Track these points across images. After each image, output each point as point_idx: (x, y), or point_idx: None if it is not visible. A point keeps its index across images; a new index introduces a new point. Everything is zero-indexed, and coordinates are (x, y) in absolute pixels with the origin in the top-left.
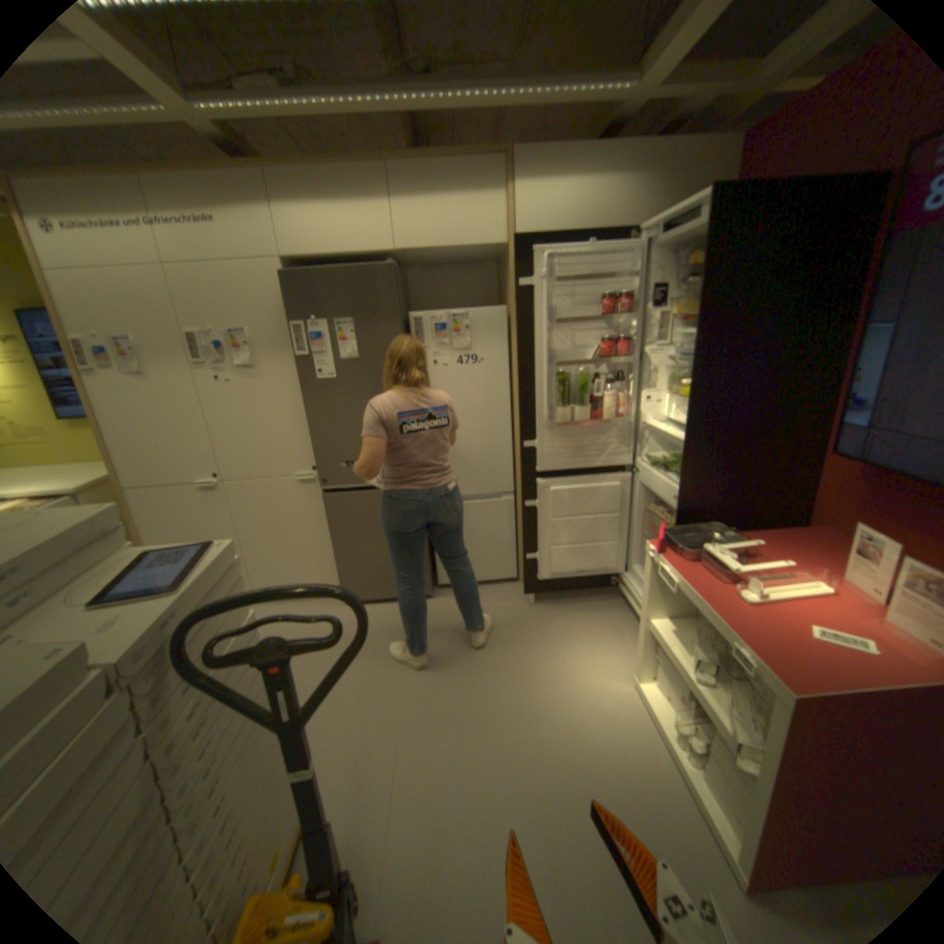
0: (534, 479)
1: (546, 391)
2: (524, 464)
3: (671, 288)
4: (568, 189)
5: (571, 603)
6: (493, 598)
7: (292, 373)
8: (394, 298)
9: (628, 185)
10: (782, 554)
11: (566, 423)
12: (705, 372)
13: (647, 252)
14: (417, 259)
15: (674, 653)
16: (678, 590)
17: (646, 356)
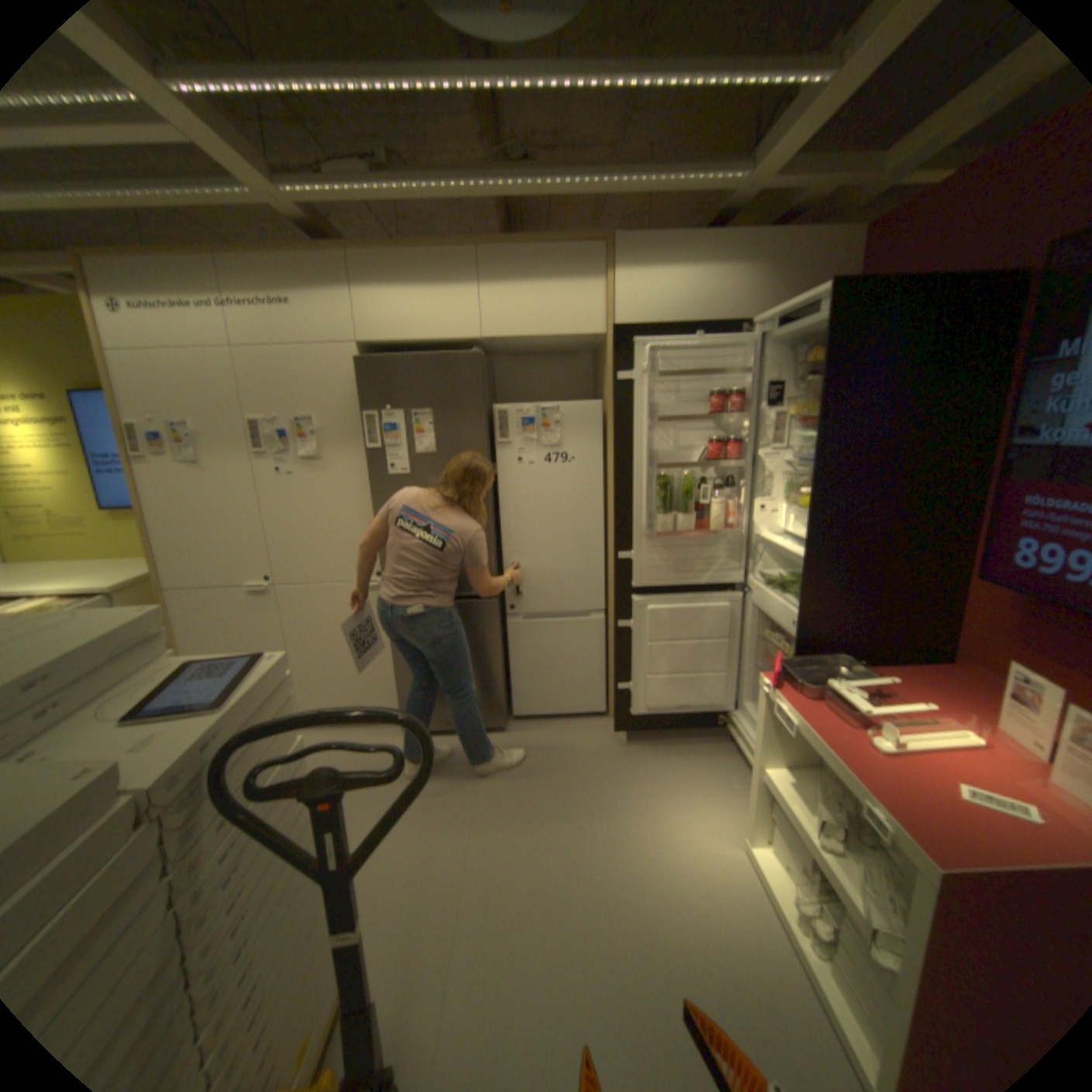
0: (630, 596)
1: (645, 496)
2: (619, 578)
3: (788, 387)
4: (674, 278)
5: (670, 745)
6: (577, 735)
7: (361, 467)
8: (479, 389)
9: (740, 276)
10: (922, 696)
11: (667, 533)
12: (827, 481)
13: (761, 347)
14: (506, 347)
15: (793, 811)
16: (798, 734)
17: (760, 460)
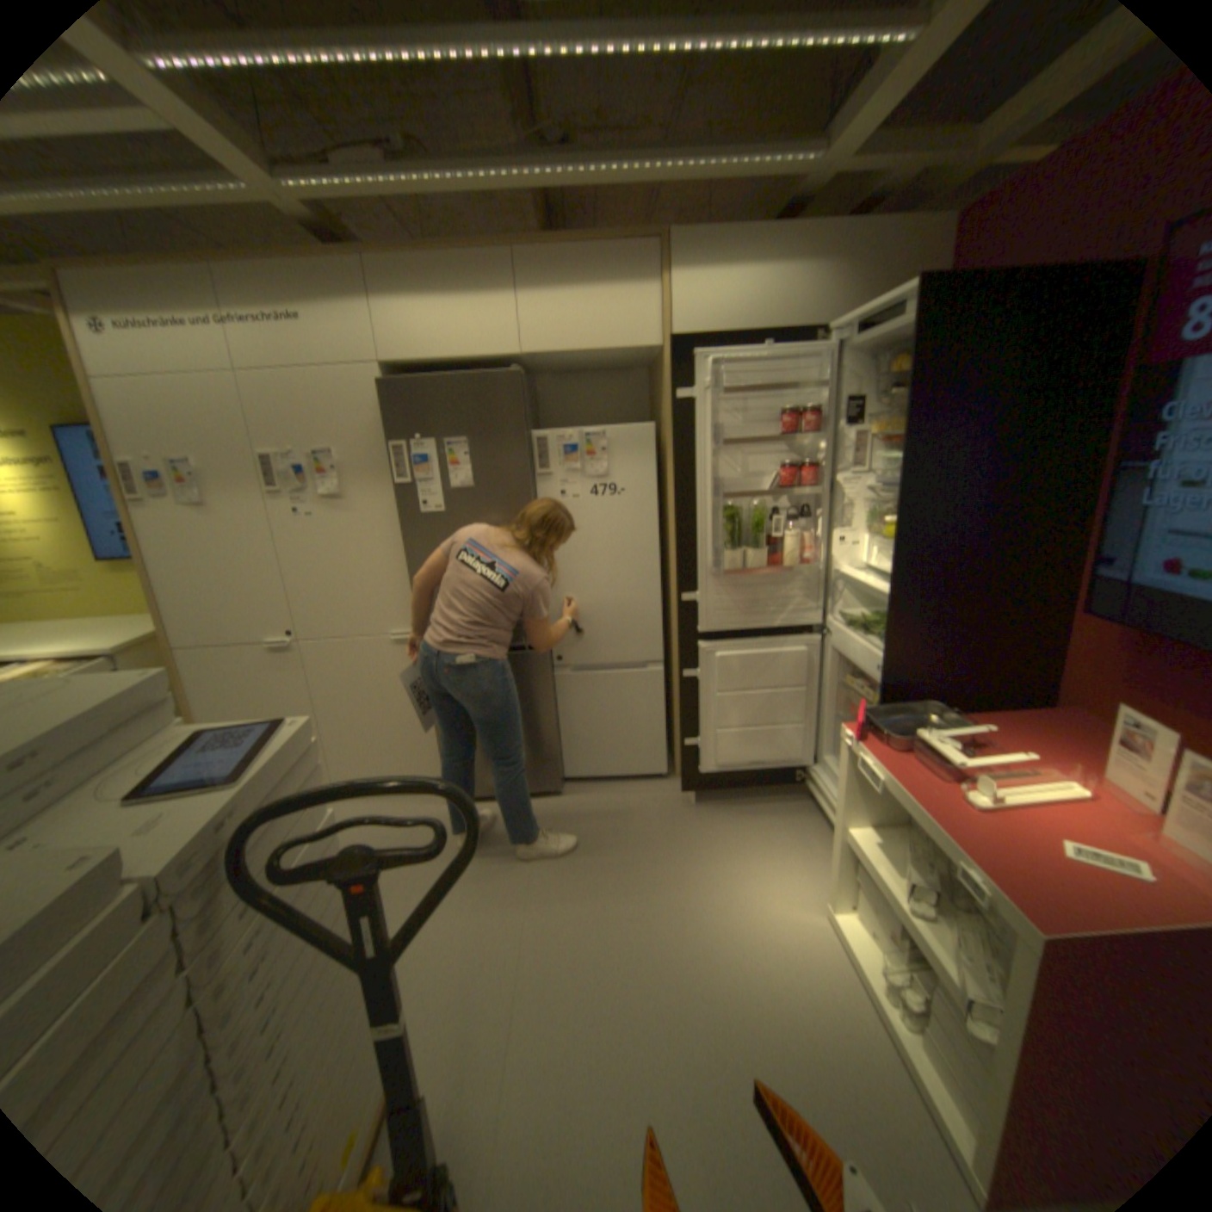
0: (696, 642)
1: (710, 530)
2: (683, 623)
3: (870, 402)
4: (738, 280)
5: (743, 804)
6: (641, 797)
7: (389, 505)
8: (520, 413)
9: (814, 275)
10: (1021, 744)
11: (736, 571)
12: (915, 507)
13: (838, 357)
14: (549, 364)
15: (880, 874)
16: (884, 790)
17: (839, 486)
